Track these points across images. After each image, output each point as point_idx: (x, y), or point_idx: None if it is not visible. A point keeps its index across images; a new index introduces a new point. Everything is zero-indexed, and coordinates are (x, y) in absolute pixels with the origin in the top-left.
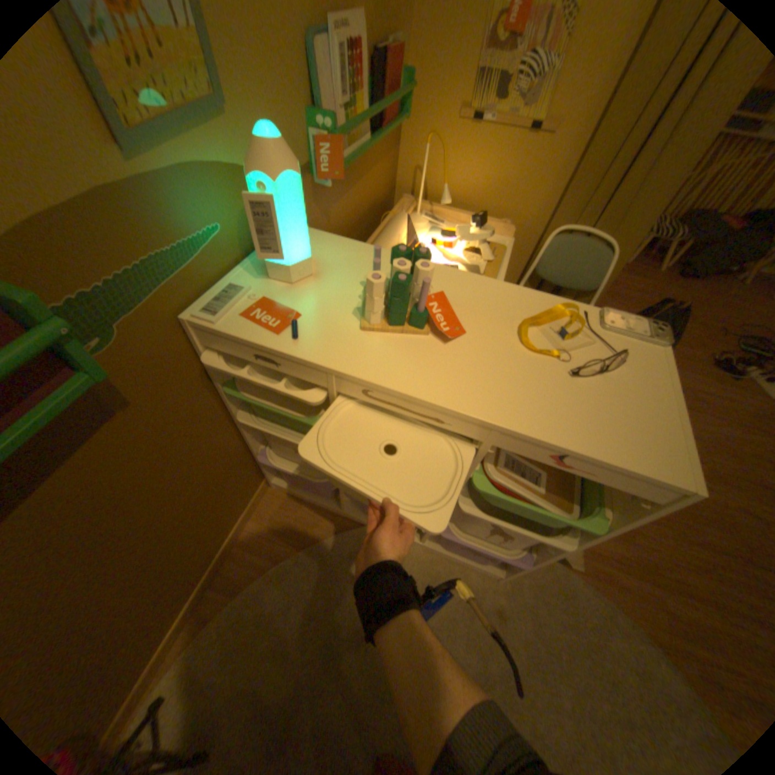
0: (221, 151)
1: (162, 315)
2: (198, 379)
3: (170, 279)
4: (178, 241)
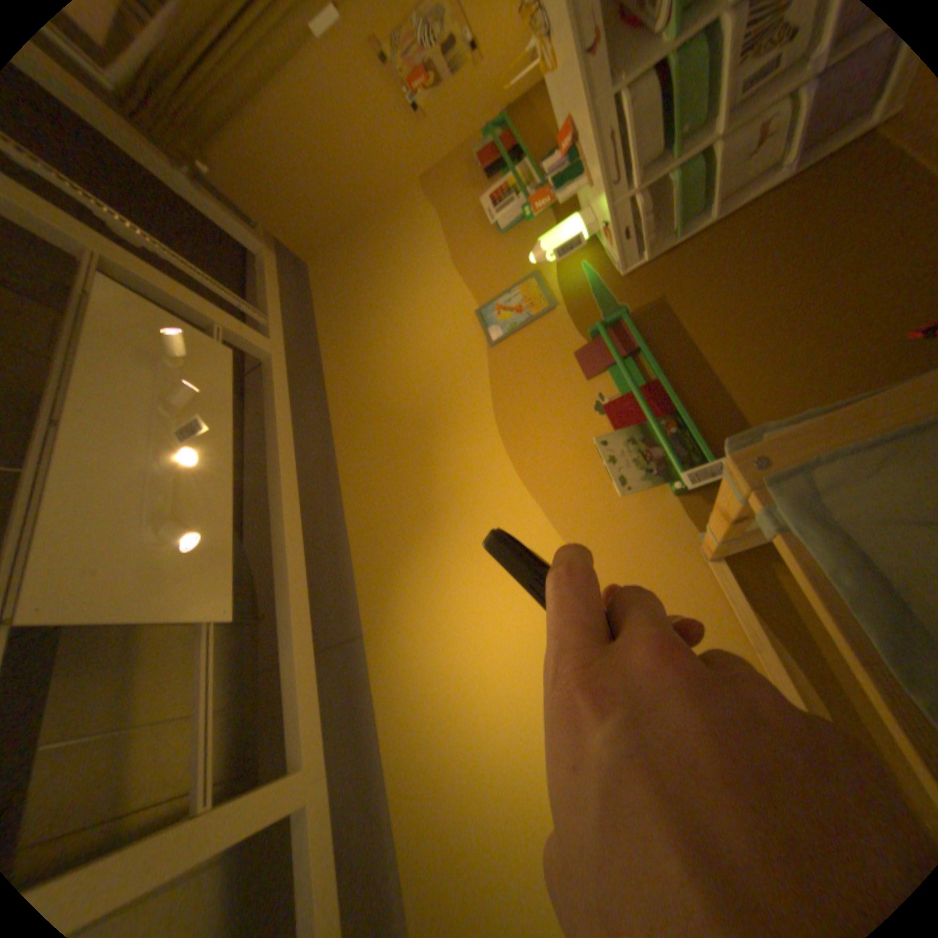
0: (554, 266)
1: (624, 283)
2: (674, 254)
3: (607, 281)
4: (590, 280)
